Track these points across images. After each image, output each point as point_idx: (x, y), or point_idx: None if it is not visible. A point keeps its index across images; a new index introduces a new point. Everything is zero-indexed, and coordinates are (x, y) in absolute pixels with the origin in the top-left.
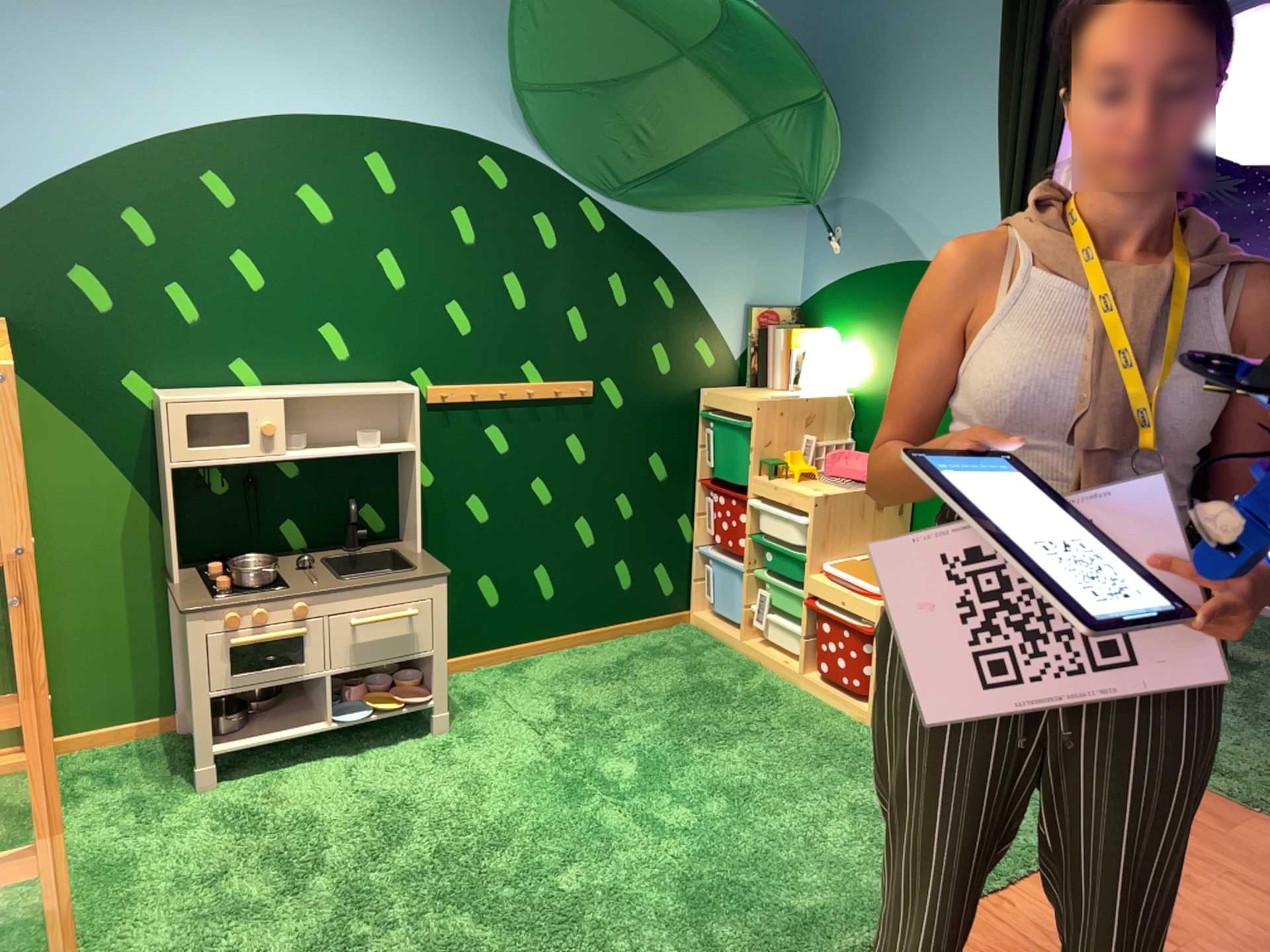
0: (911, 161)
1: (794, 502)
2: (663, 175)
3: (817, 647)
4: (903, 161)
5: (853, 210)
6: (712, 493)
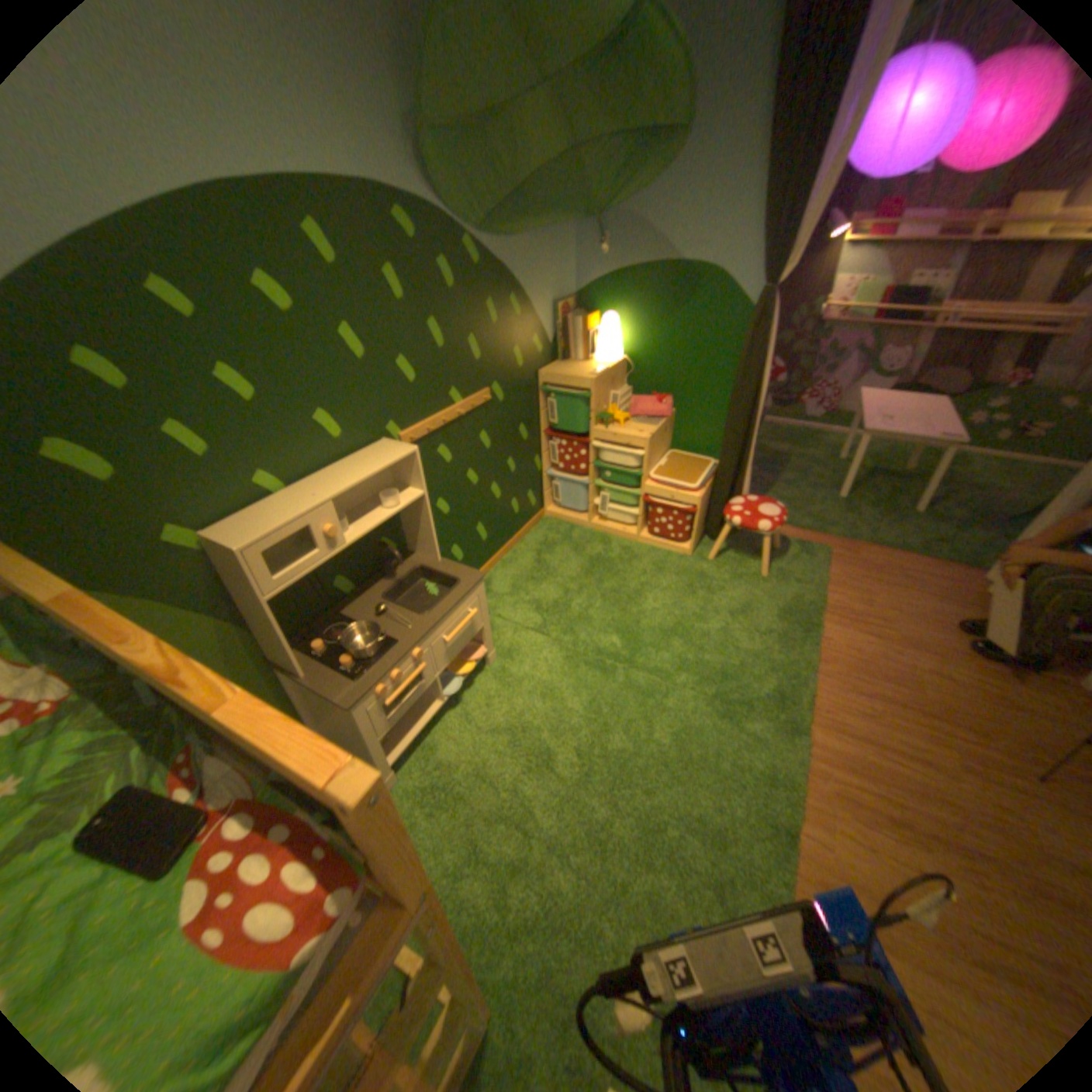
0: (677, 174)
1: (633, 443)
2: (508, 199)
3: (651, 522)
4: (669, 175)
5: (622, 216)
6: (559, 441)
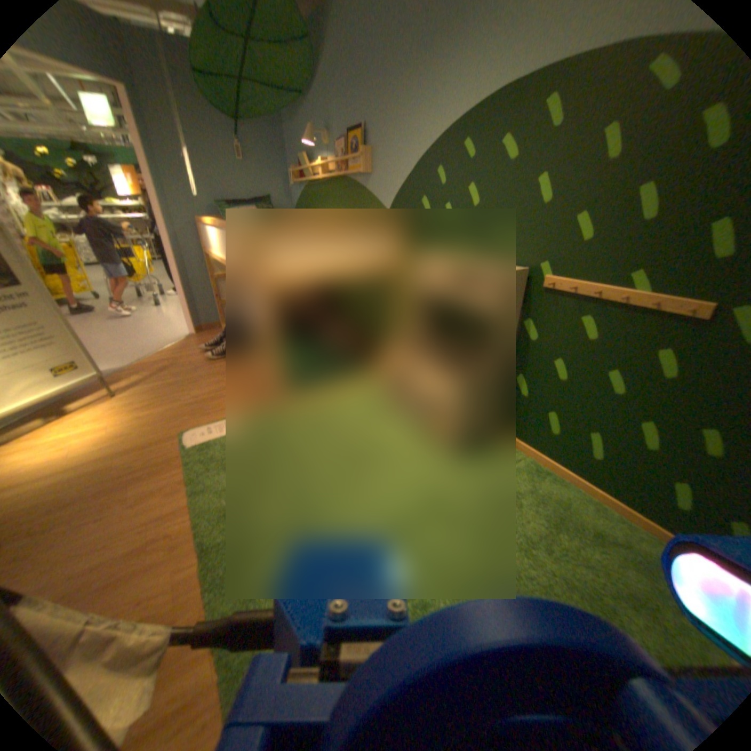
0: None
1: None
2: None
3: None
4: None
5: None
6: None
